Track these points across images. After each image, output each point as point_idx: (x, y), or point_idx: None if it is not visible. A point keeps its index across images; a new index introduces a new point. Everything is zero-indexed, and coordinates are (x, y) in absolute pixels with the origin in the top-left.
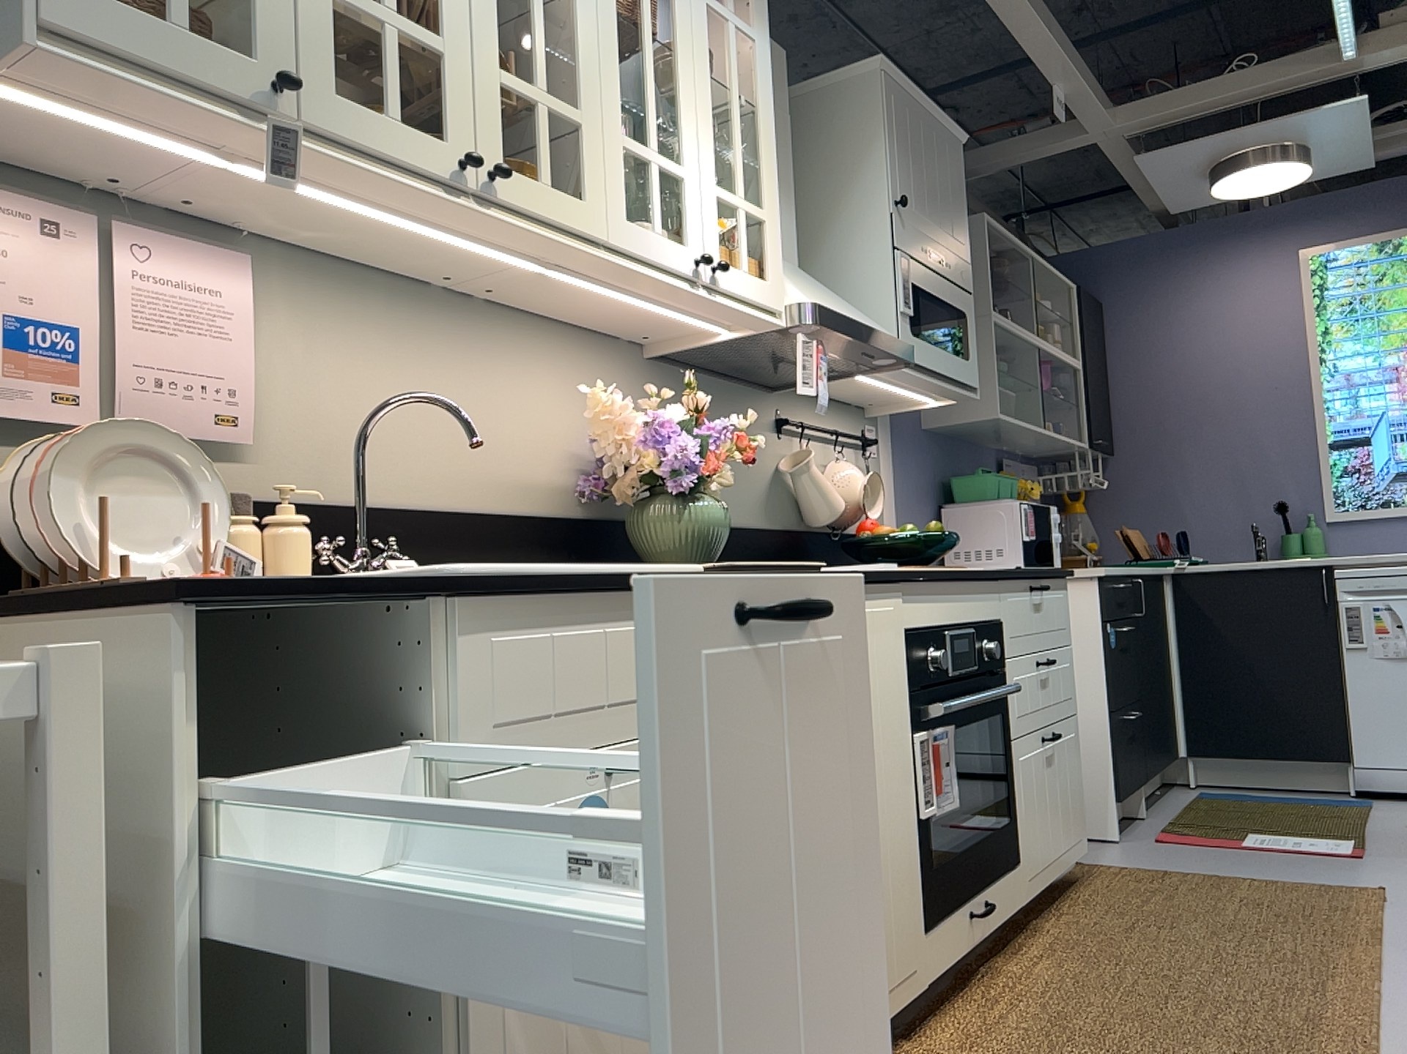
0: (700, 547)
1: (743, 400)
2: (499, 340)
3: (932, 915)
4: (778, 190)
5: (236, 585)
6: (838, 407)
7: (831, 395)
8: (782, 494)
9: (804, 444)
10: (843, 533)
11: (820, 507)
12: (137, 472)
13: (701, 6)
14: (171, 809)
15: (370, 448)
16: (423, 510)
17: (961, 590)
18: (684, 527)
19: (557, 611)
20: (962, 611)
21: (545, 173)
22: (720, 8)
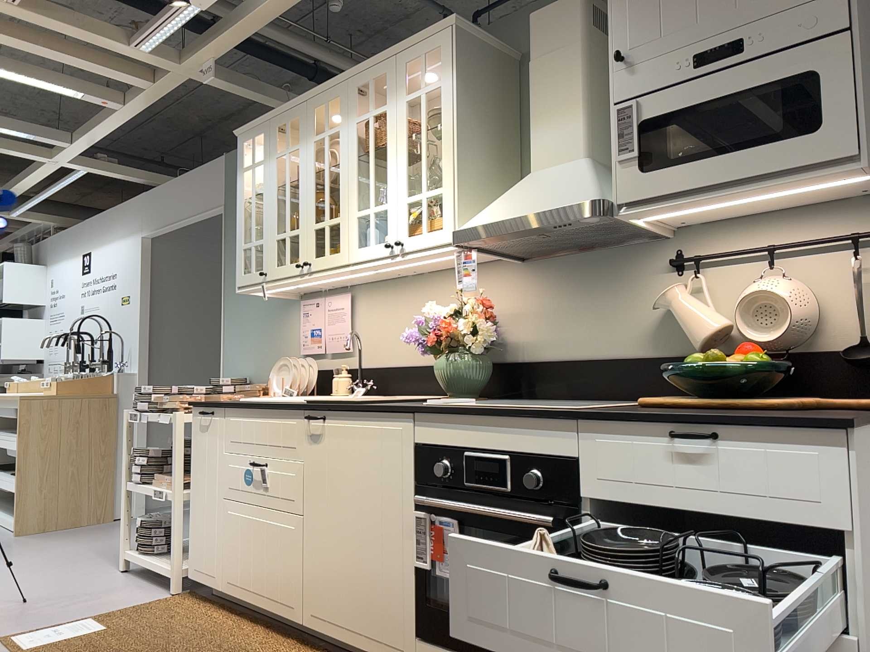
0: (449, 383)
1: (621, 258)
2: (432, 287)
3: (423, 632)
4: (454, 165)
5: (195, 403)
6: (798, 215)
7: (770, 209)
8: (673, 325)
9: (702, 274)
10: (793, 351)
11: (689, 335)
12: (290, 368)
13: (401, 107)
14: (192, 442)
15: (385, 345)
16: (399, 367)
17: (492, 423)
18: (436, 372)
19: (244, 413)
20: (492, 440)
21: (325, 250)
22: (413, 95)
